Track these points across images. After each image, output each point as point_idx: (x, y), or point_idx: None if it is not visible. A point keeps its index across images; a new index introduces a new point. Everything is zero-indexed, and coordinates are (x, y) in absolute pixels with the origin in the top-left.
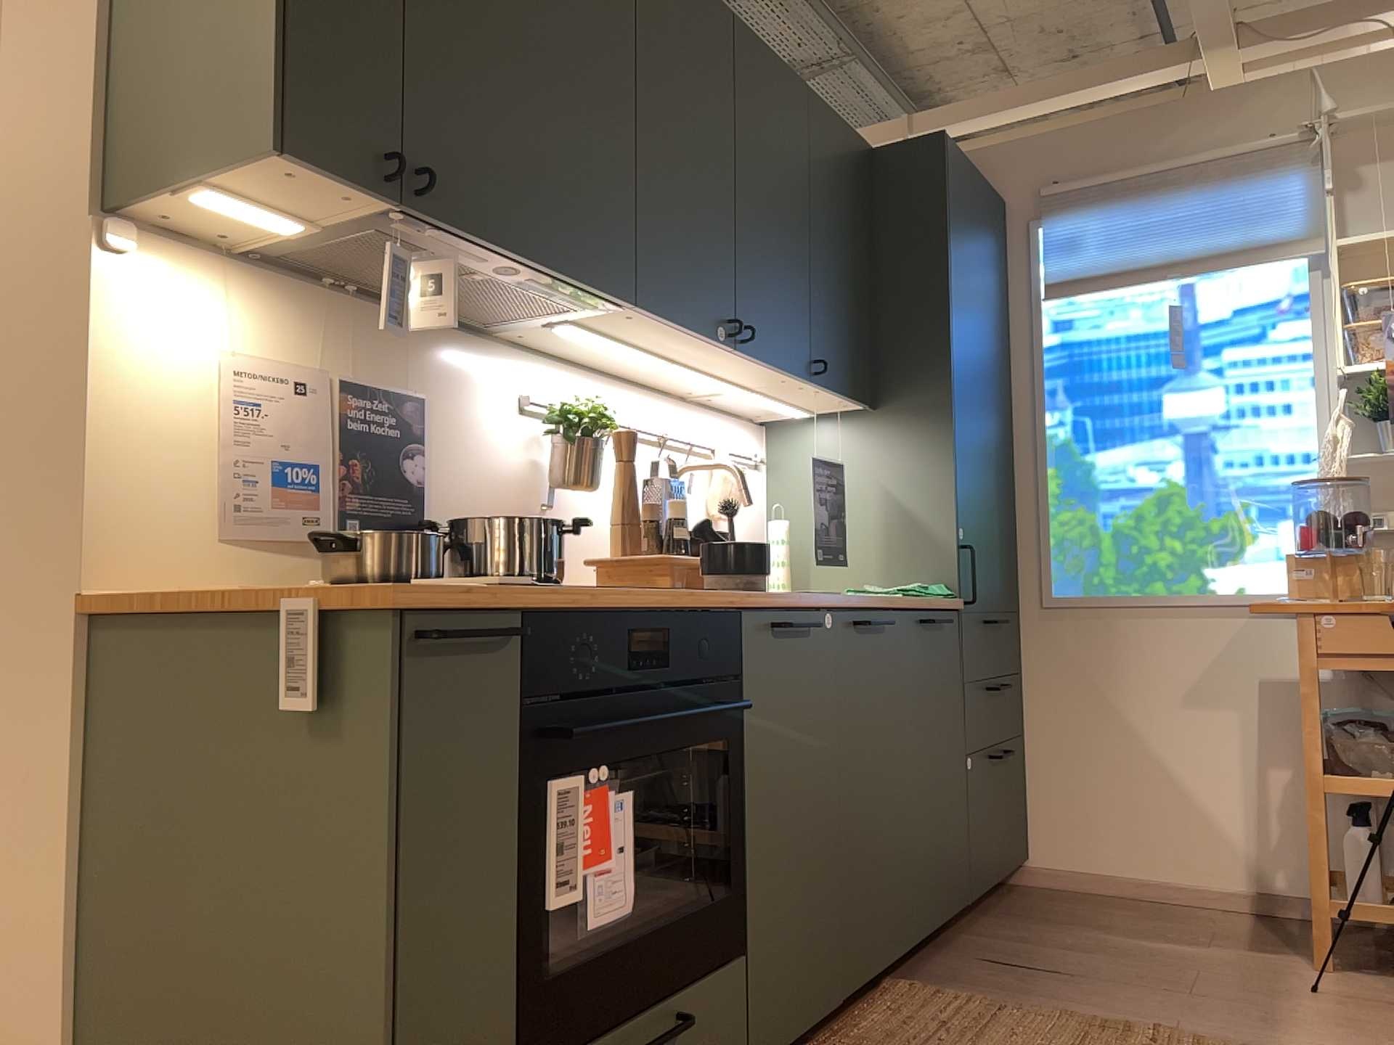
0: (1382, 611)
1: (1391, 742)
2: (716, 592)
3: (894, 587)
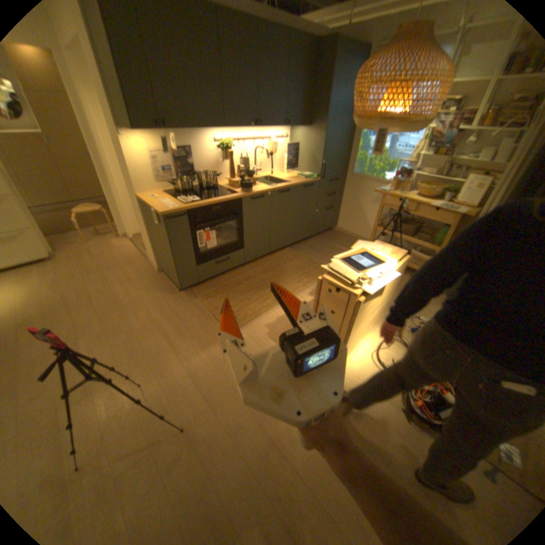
0: (406, 194)
1: (393, 223)
2: (236, 194)
3: (307, 172)
